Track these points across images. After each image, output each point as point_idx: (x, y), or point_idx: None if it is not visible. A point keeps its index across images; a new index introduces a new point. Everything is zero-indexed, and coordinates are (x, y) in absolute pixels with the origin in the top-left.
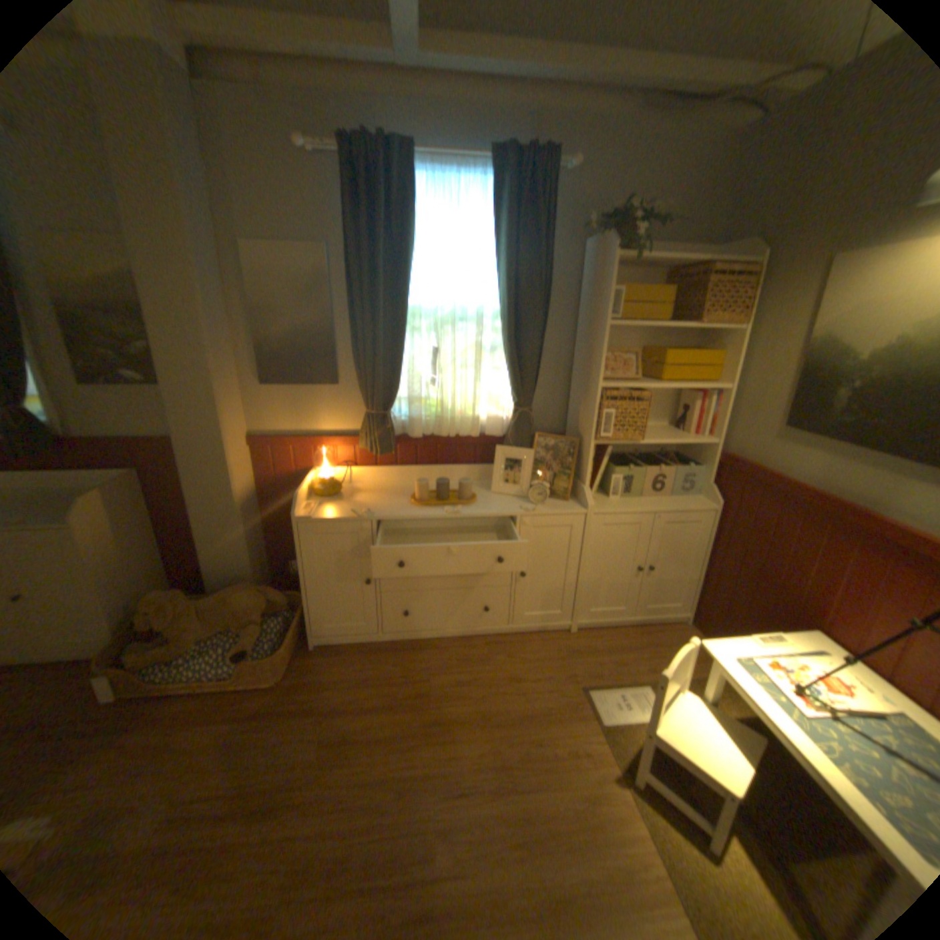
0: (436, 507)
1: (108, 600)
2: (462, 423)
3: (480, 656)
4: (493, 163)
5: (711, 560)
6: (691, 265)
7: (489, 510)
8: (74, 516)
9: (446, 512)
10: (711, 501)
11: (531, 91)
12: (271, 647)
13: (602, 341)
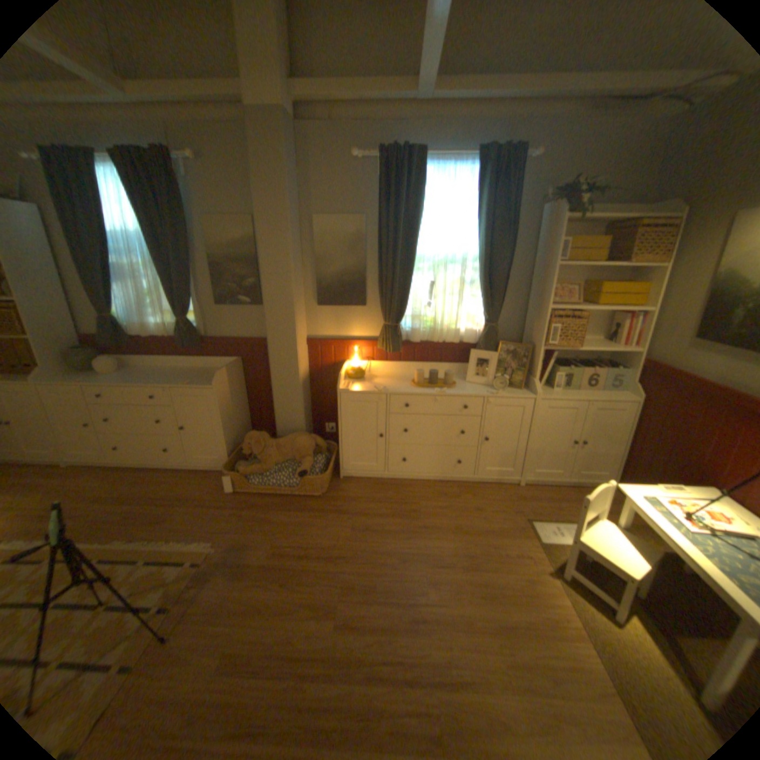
0: (429, 389)
1: (227, 434)
2: (447, 333)
3: (454, 493)
4: (479, 157)
5: (634, 440)
6: (625, 220)
7: (465, 392)
8: (214, 382)
9: (435, 392)
10: (635, 395)
11: (508, 106)
12: (320, 471)
13: (553, 276)
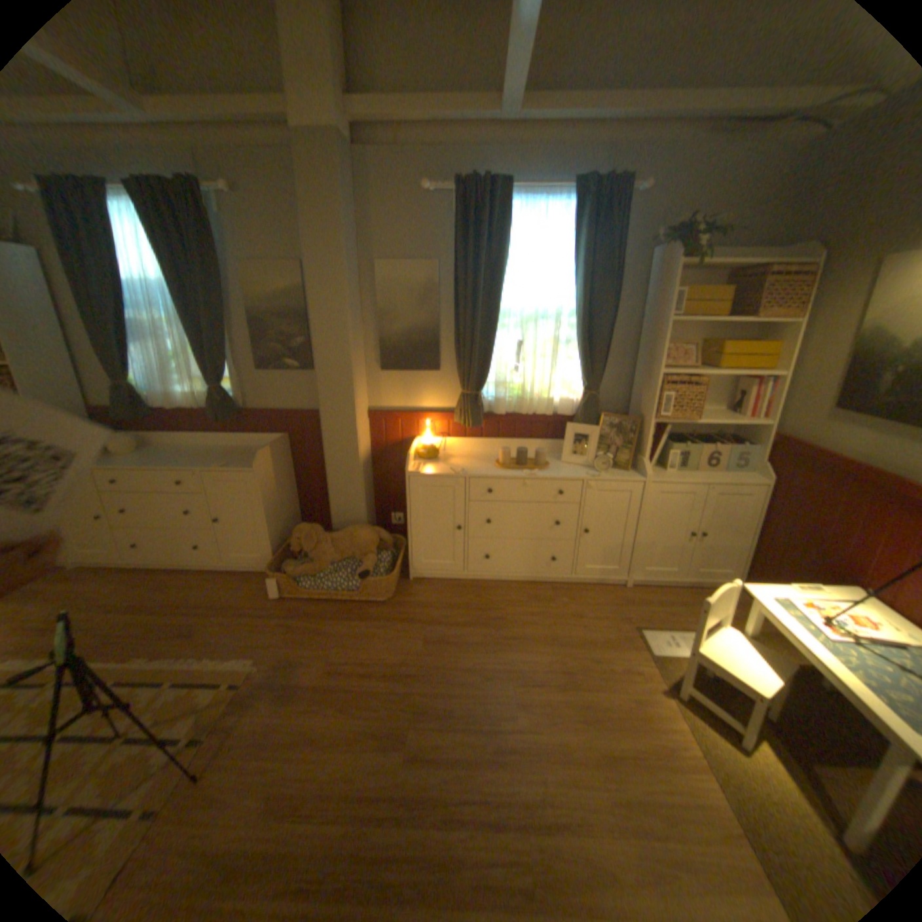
0: (516, 470)
1: (271, 528)
2: (538, 404)
3: (547, 596)
4: (576, 190)
5: (762, 530)
6: (750, 267)
7: (560, 474)
8: (255, 463)
9: (524, 474)
10: (764, 477)
11: (610, 129)
12: (385, 571)
13: (665, 334)
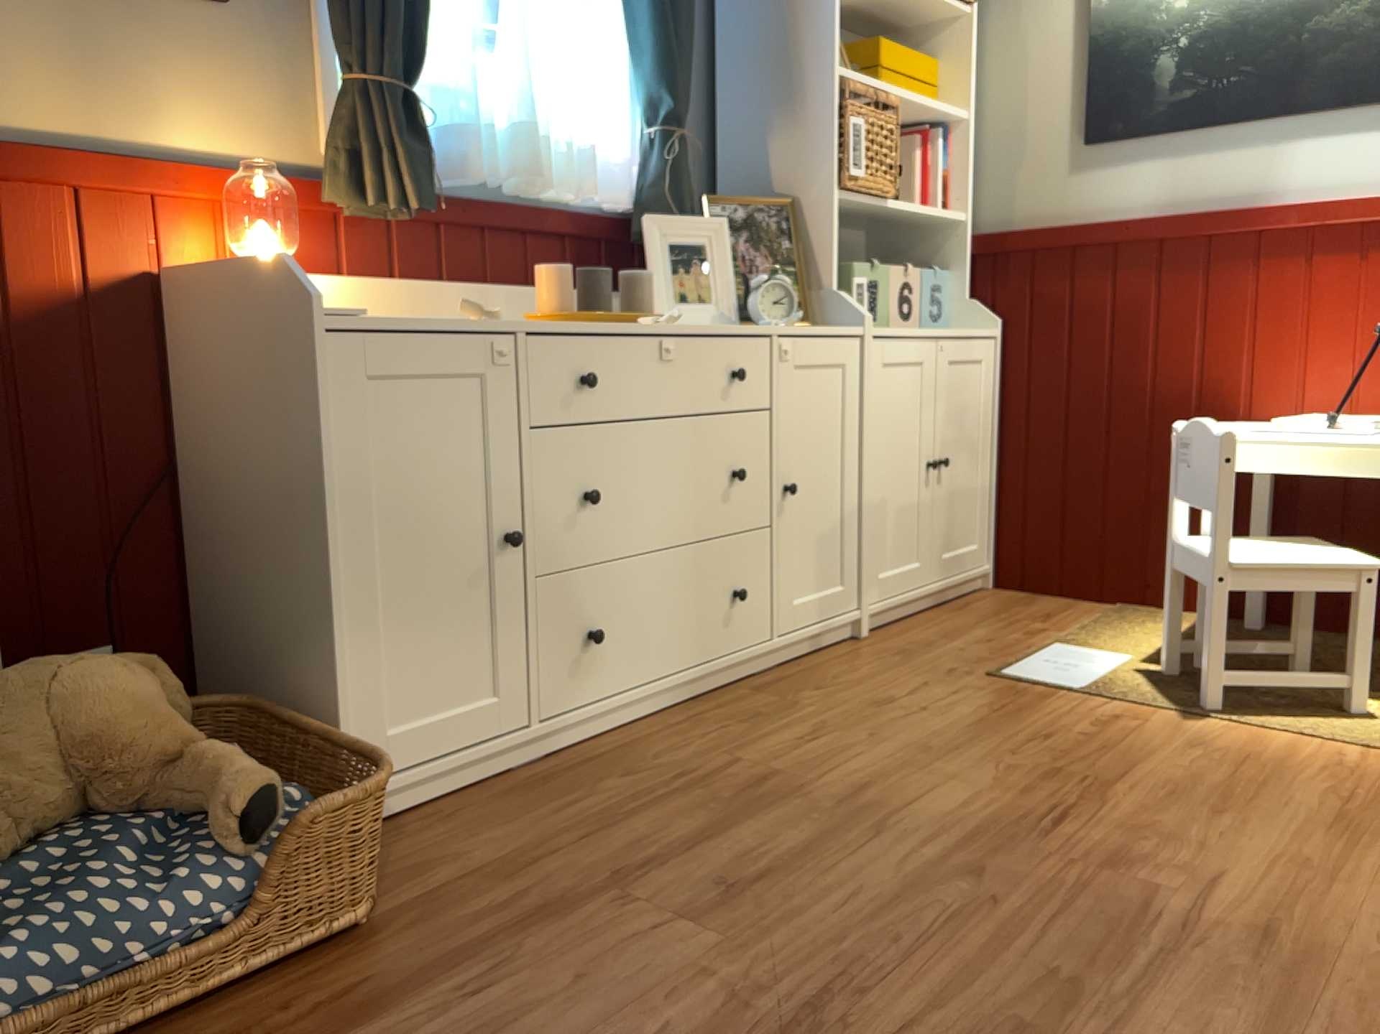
0: (616, 324)
1: None
2: (549, 169)
3: (772, 705)
4: None
5: (1001, 439)
6: None
7: (720, 325)
8: None
9: (655, 323)
10: (978, 328)
11: None
12: (303, 796)
13: None
